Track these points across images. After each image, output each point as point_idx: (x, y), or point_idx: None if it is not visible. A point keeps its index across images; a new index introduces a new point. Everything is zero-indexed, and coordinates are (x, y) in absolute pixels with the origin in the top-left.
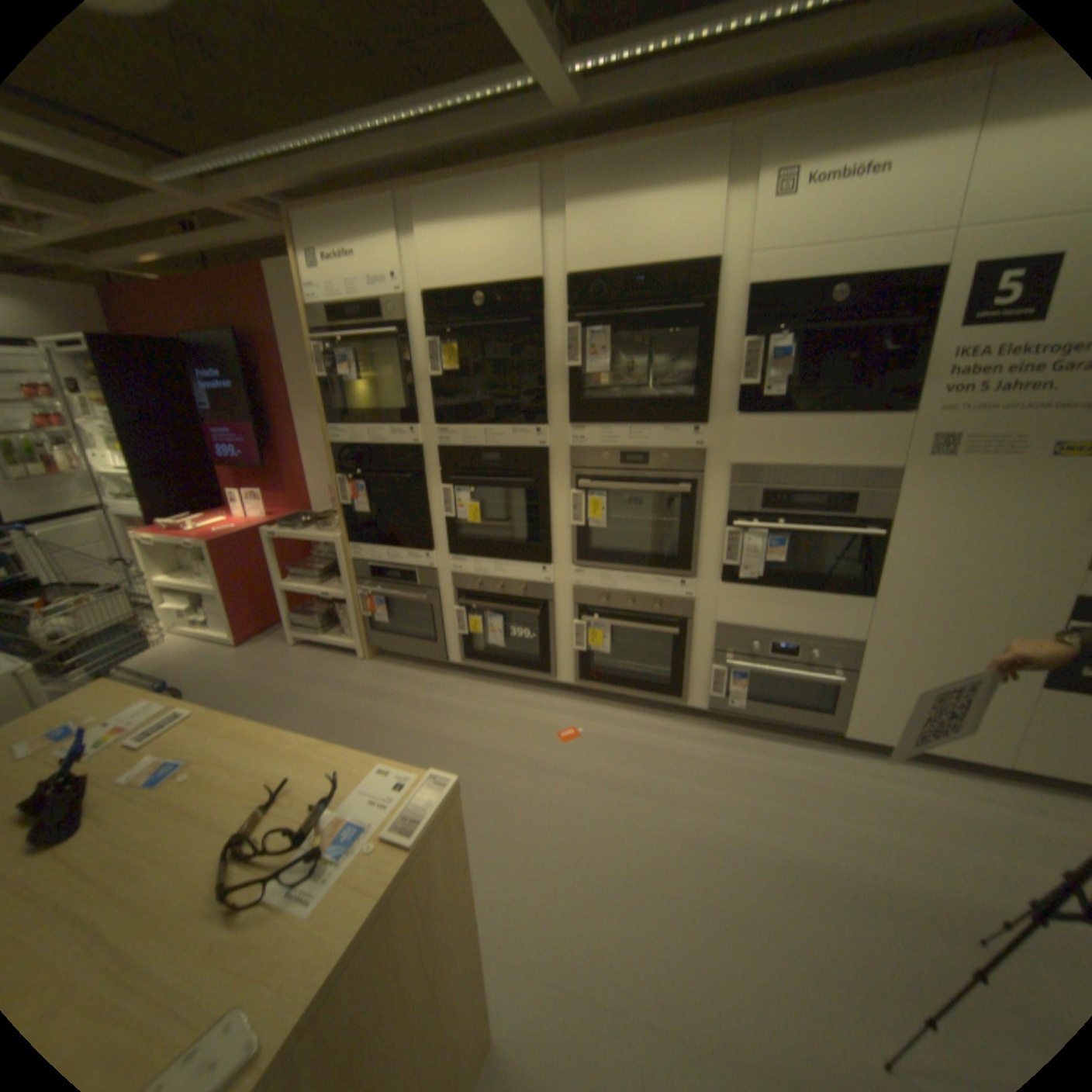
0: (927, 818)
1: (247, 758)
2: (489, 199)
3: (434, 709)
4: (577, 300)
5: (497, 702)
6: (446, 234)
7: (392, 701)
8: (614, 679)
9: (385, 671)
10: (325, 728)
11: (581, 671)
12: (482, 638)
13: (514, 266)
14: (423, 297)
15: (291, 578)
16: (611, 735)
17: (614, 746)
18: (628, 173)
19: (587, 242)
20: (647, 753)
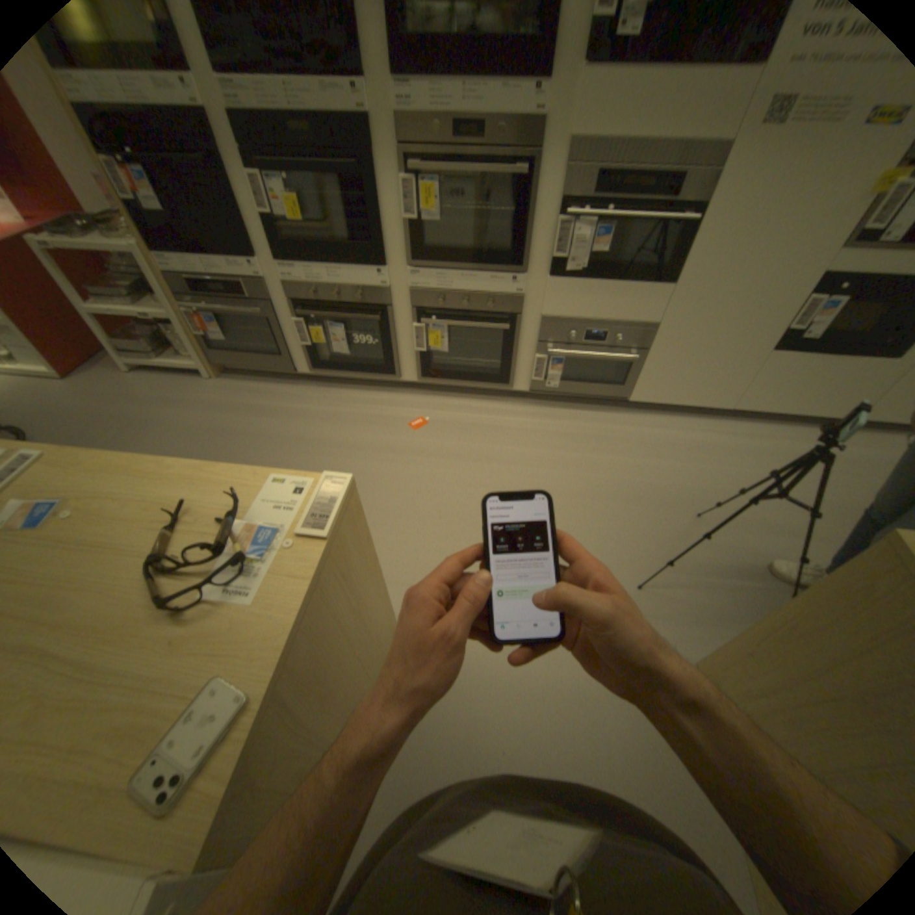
0: (674, 448)
1: (127, 485)
2: None
3: (294, 416)
4: None
5: (351, 404)
6: None
7: (252, 414)
8: (452, 375)
9: (235, 388)
10: (193, 445)
11: (422, 370)
12: (325, 348)
13: None
14: None
15: (94, 300)
16: (452, 420)
17: (455, 427)
18: None
19: None
20: (482, 430)
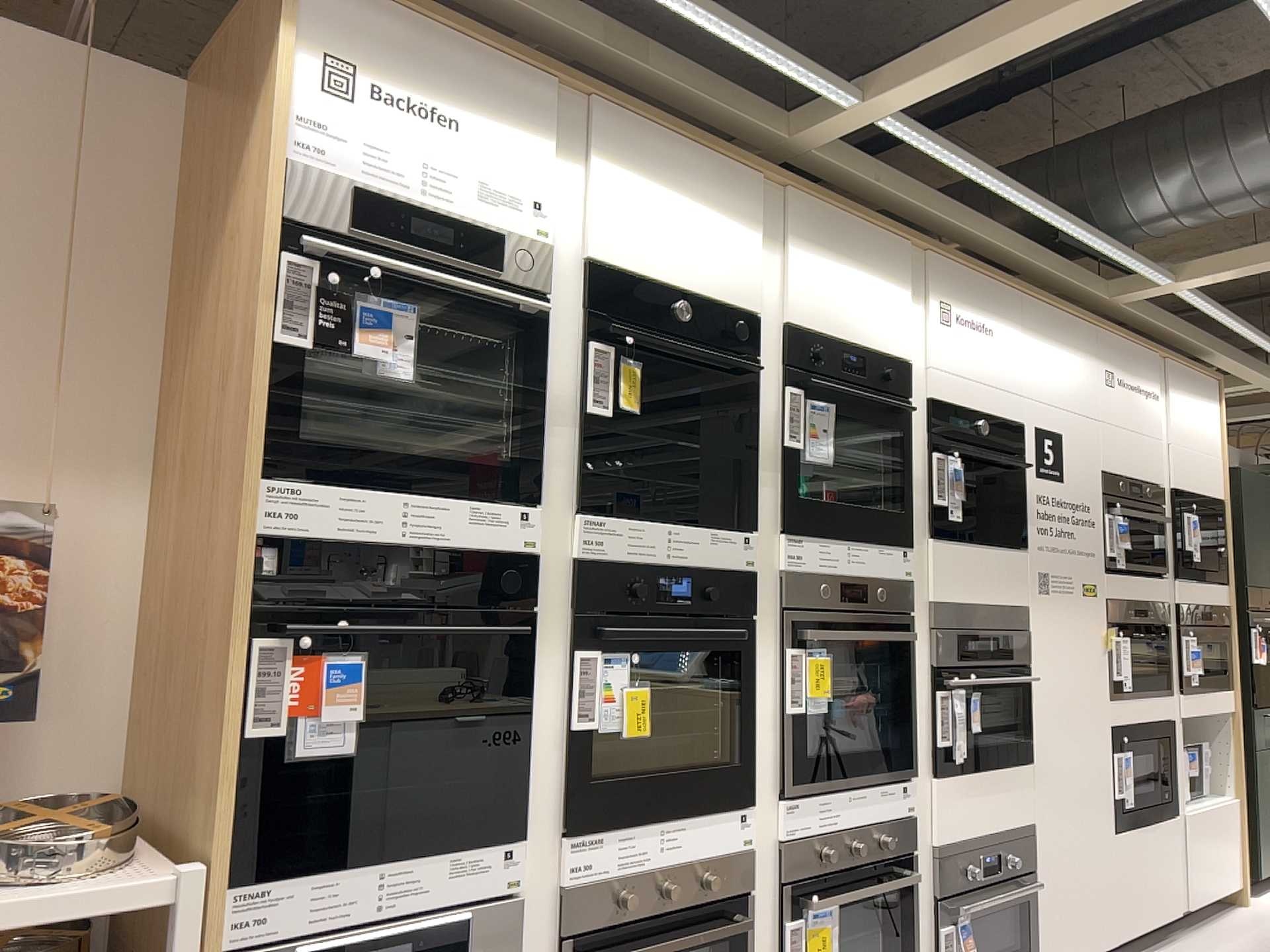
0: None
1: None
2: (705, 189)
3: None
4: (792, 359)
5: None
6: (644, 201)
7: None
8: None
9: None
10: None
11: None
12: None
13: (728, 286)
14: (593, 273)
15: None
16: None
17: None
18: (836, 245)
19: (803, 295)
20: None
